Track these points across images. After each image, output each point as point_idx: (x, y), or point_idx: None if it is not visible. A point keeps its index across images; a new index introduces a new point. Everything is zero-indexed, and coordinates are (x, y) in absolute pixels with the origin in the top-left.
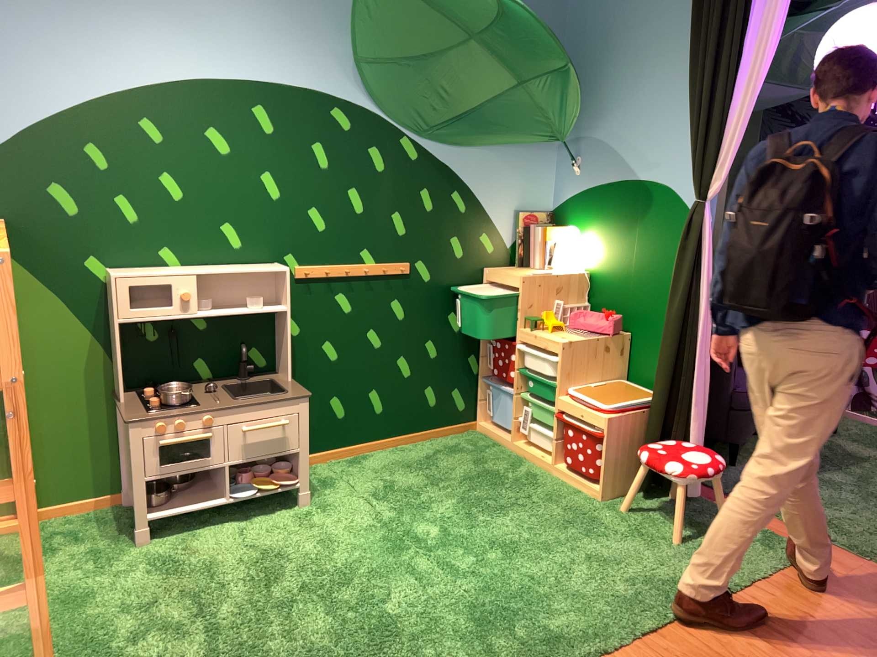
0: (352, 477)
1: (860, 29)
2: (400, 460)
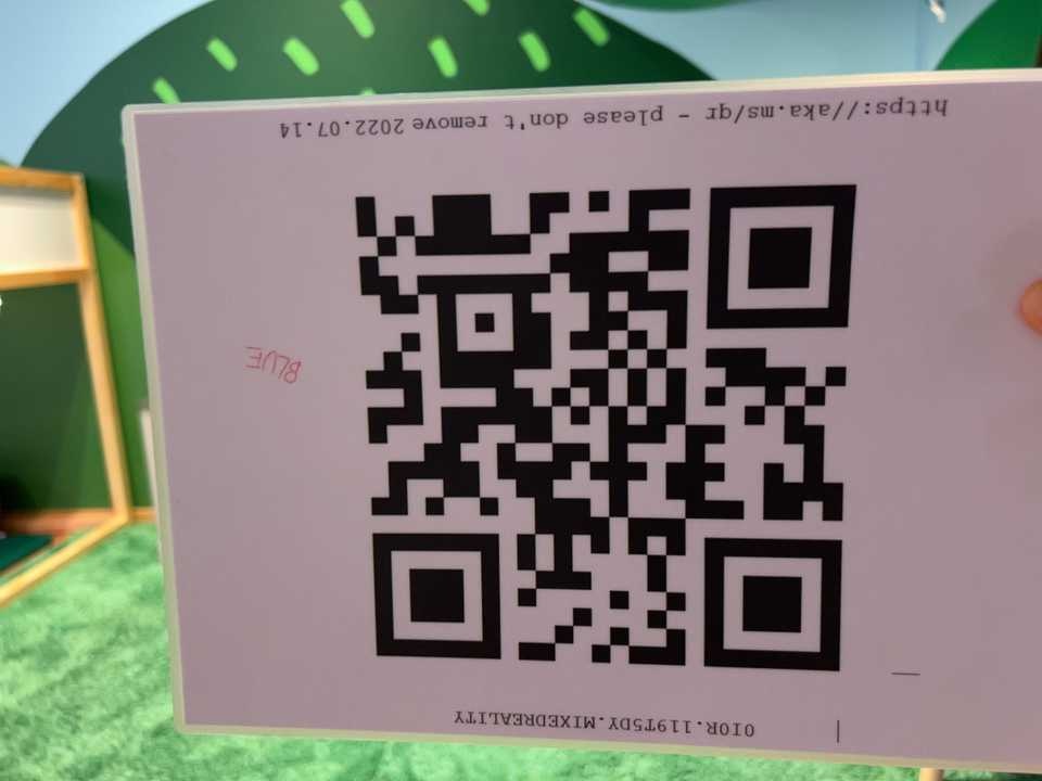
0: None
1: None
2: None
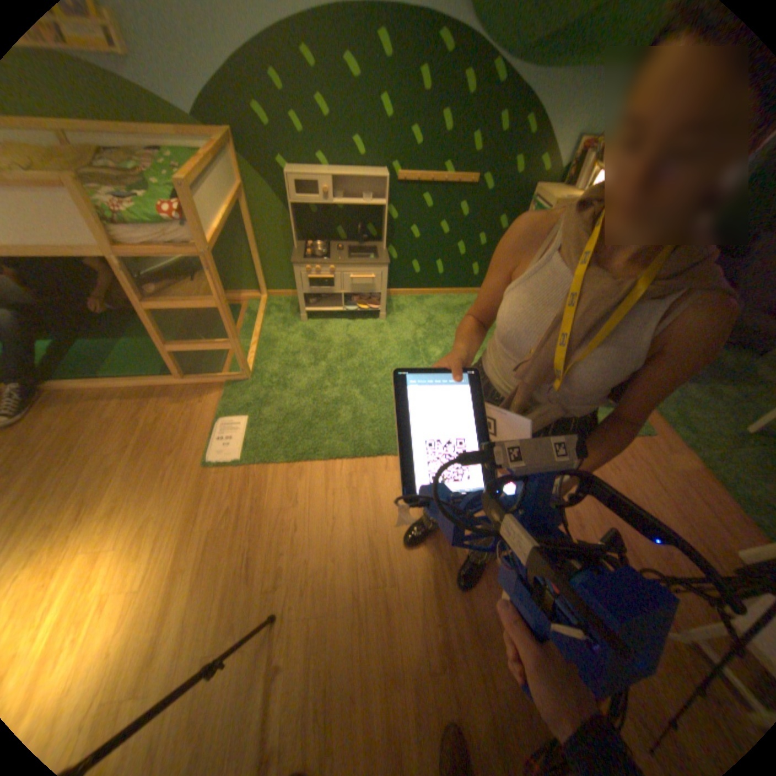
0: (412, 311)
1: None
2: (443, 306)
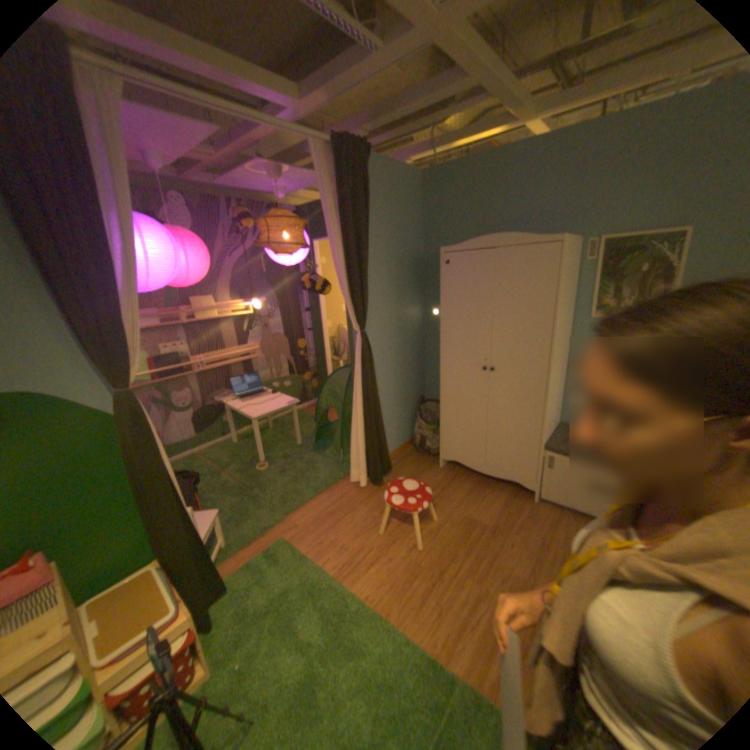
0: None
1: (148, 225)
2: None
